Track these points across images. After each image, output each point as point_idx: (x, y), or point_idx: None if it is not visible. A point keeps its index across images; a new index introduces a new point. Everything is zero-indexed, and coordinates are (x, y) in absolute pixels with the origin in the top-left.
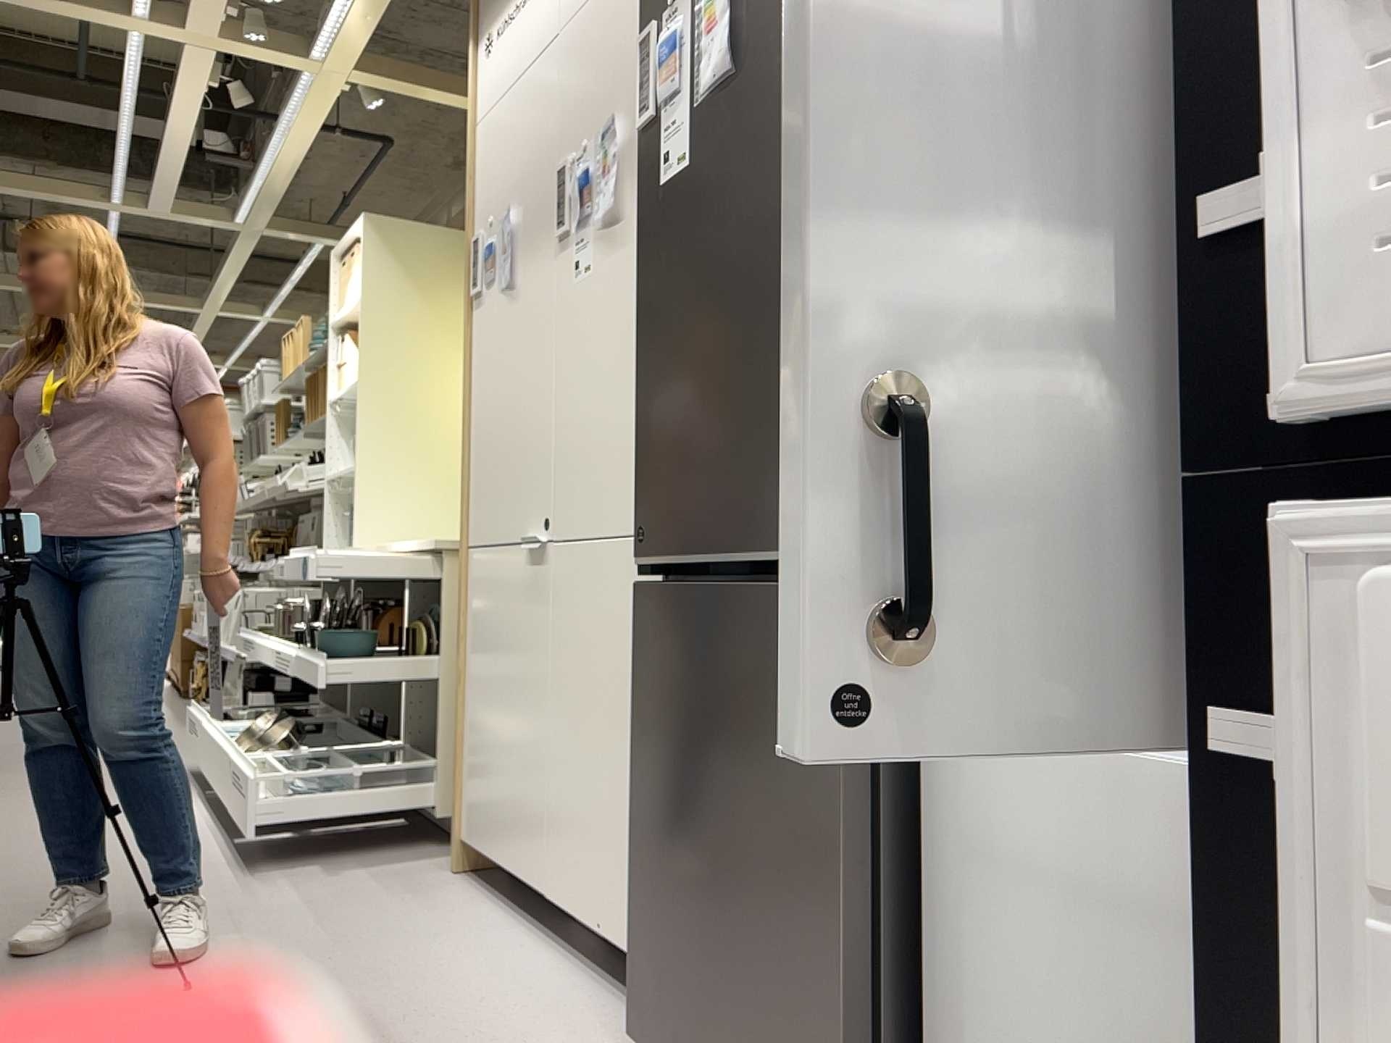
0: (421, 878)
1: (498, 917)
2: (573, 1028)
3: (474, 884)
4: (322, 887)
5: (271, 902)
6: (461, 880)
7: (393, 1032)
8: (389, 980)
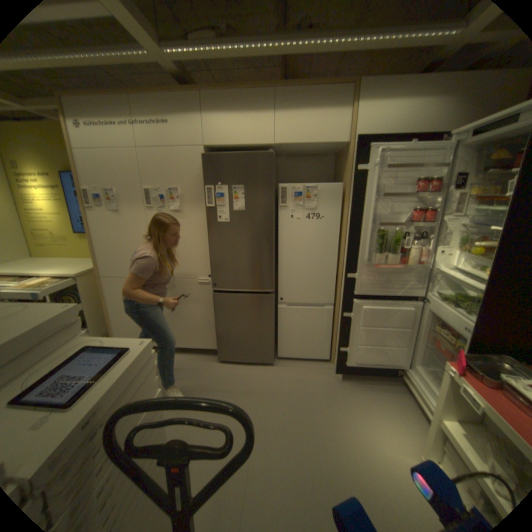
0: None
1: None
2: (200, 364)
3: None
4: None
5: None
6: None
7: (174, 384)
8: None
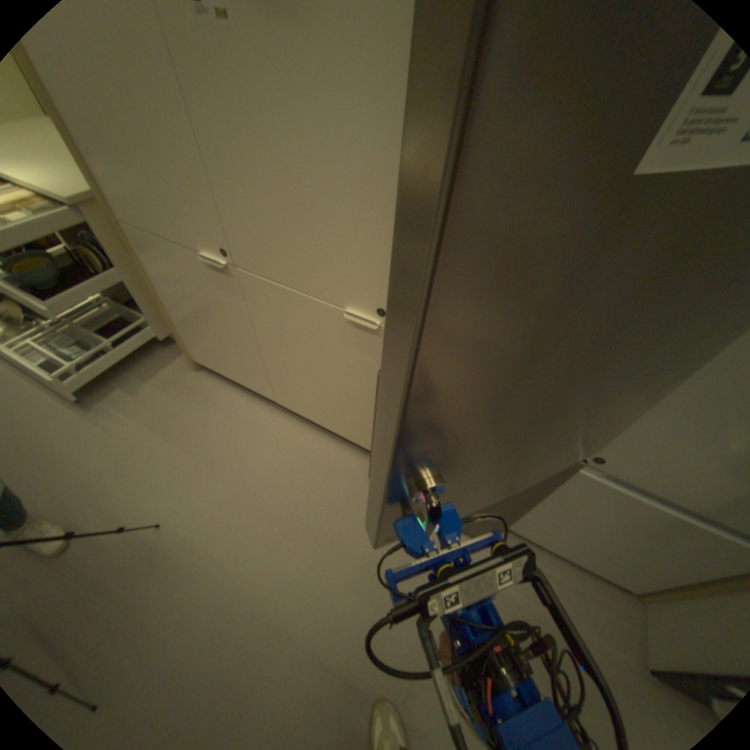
0: (182, 381)
1: (245, 401)
2: (333, 468)
3: (211, 377)
4: (138, 408)
5: (122, 432)
6: (202, 376)
7: (271, 506)
8: (239, 470)
